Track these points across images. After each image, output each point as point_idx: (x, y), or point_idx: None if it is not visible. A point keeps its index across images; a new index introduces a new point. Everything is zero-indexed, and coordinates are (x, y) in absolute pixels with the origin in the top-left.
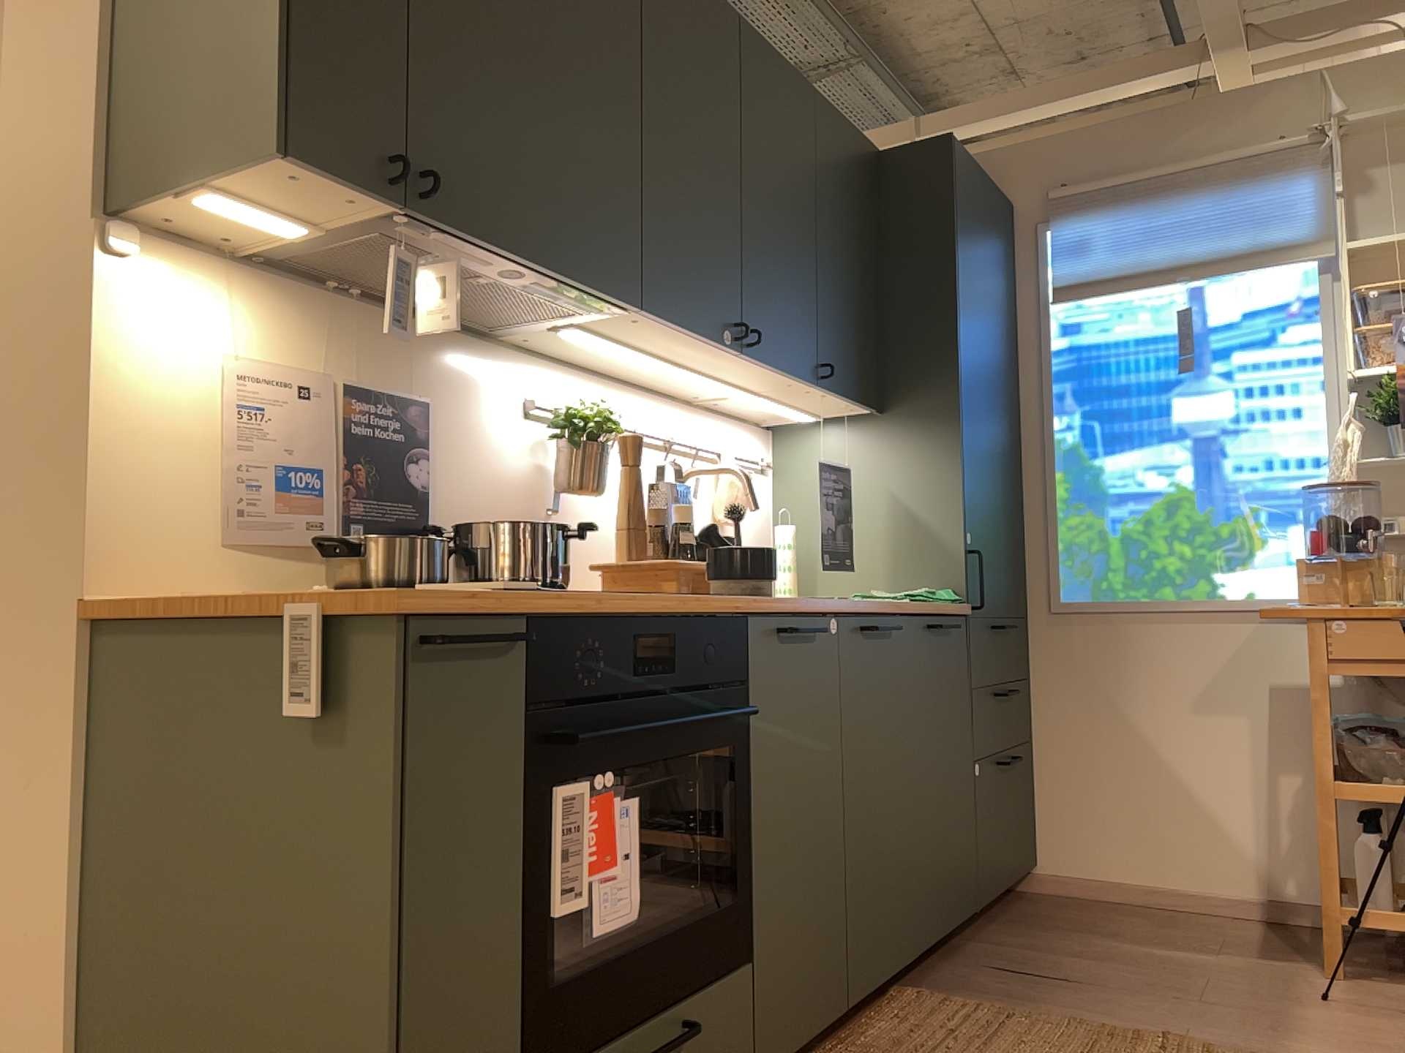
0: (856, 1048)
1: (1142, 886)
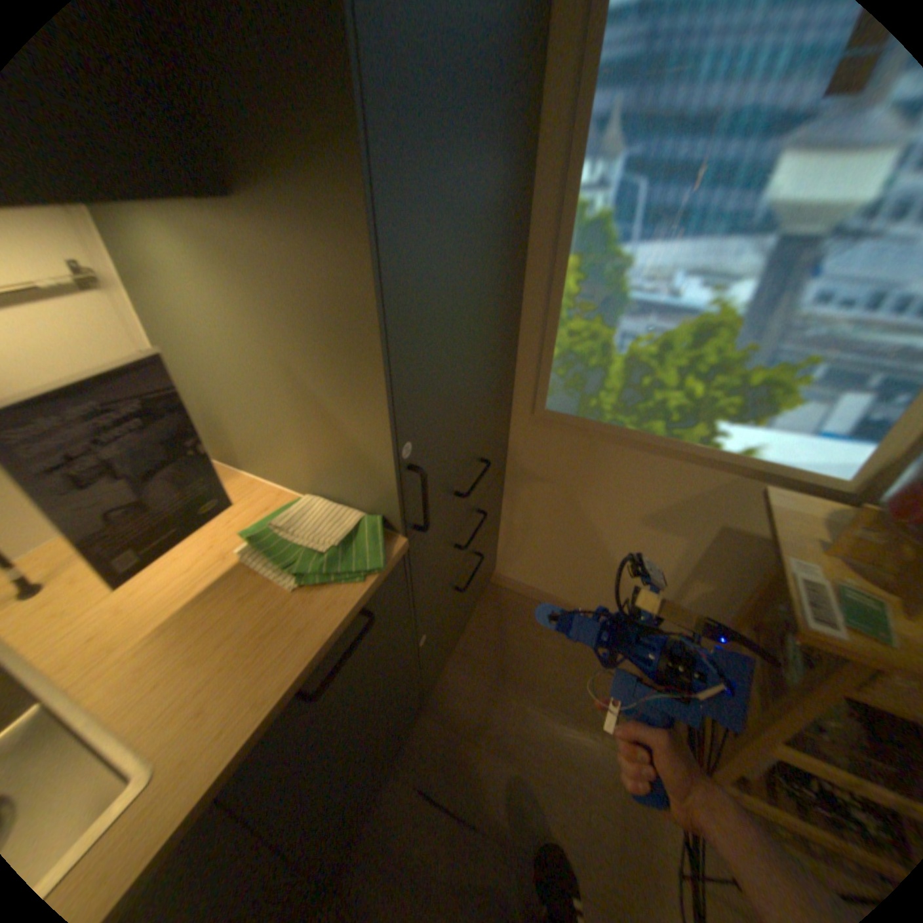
0: None
1: (563, 602)
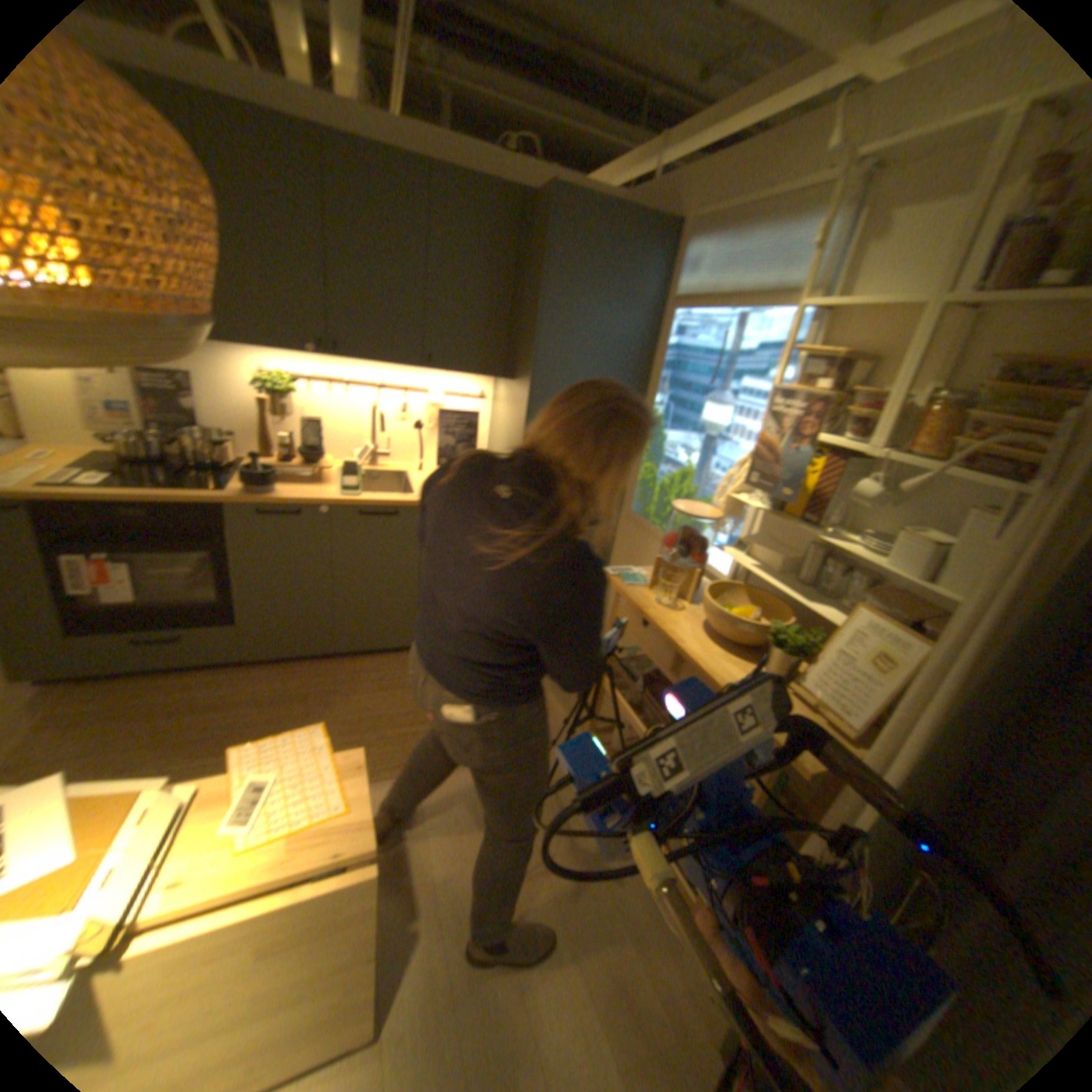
0: (337, 669)
1: None
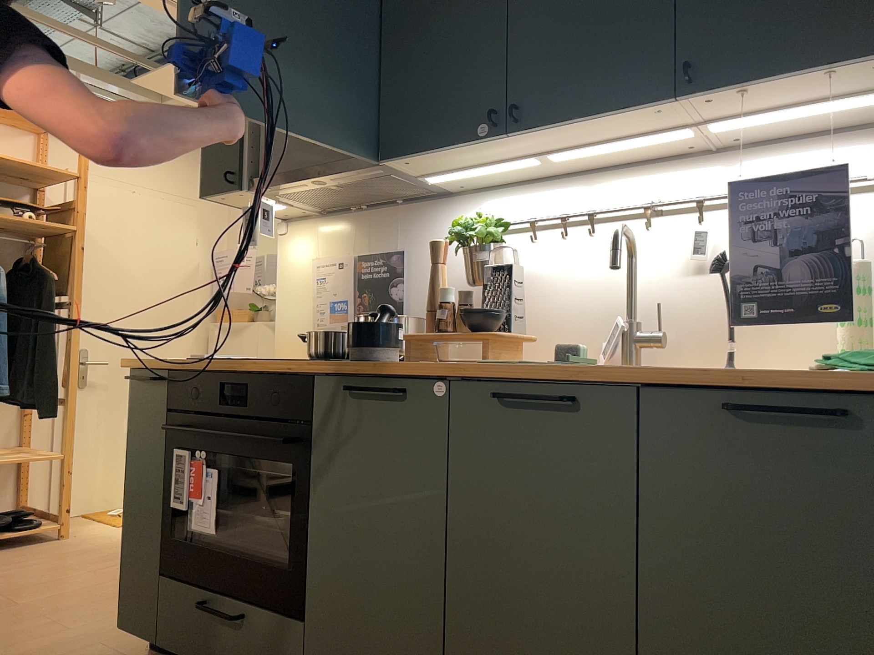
0: None
1: None
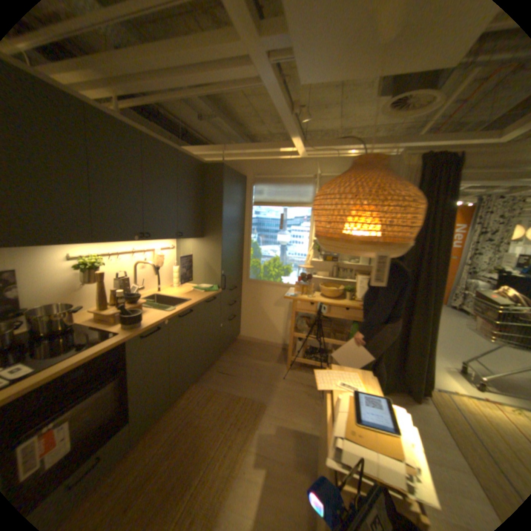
0: (172, 414)
1: (260, 340)
